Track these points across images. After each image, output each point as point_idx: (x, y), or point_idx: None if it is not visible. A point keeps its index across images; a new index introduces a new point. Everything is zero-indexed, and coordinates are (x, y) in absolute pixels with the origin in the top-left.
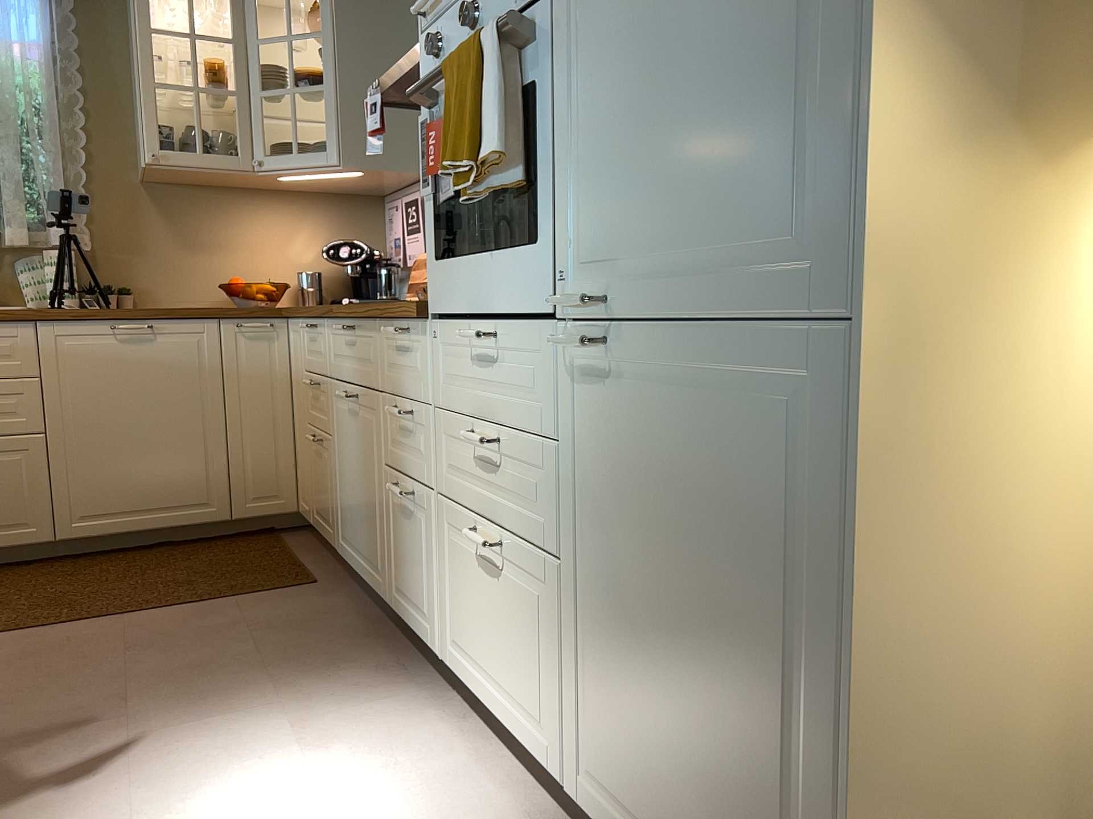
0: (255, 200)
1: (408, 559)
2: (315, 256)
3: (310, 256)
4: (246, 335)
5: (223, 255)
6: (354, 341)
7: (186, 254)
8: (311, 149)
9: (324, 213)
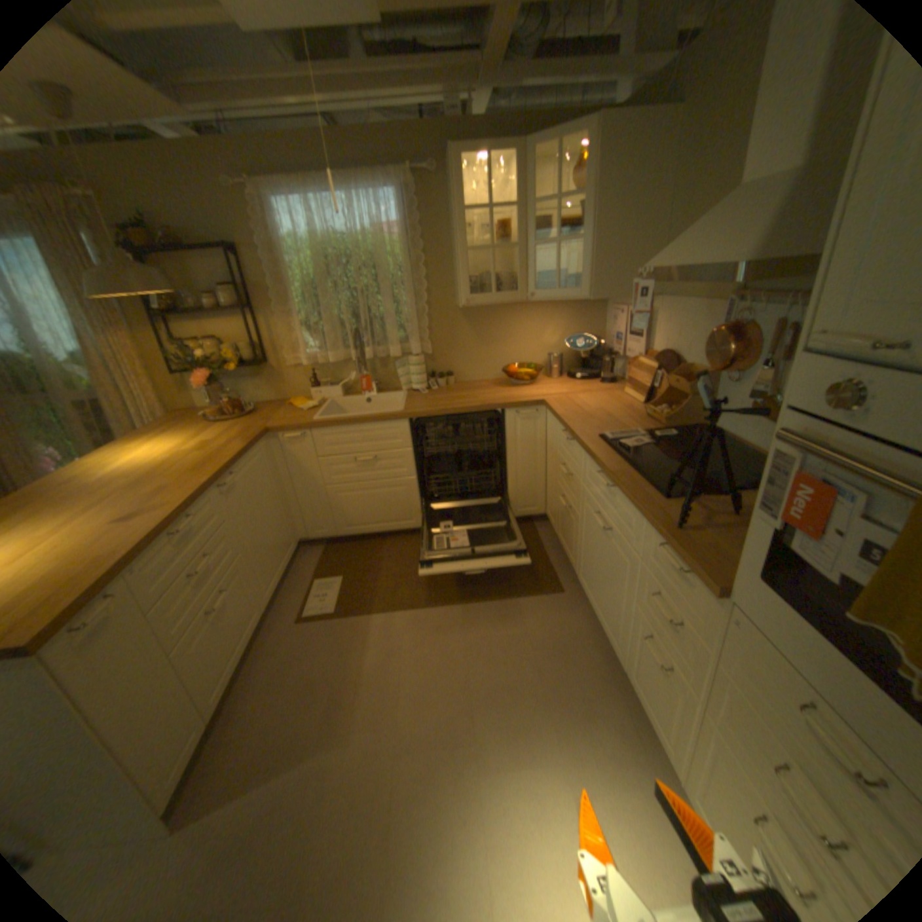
0: (523, 307)
1: (652, 685)
2: (558, 340)
3: (555, 341)
4: (520, 418)
5: (503, 346)
6: (613, 493)
7: (482, 348)
8: (564, 274)
9: (566, 311)
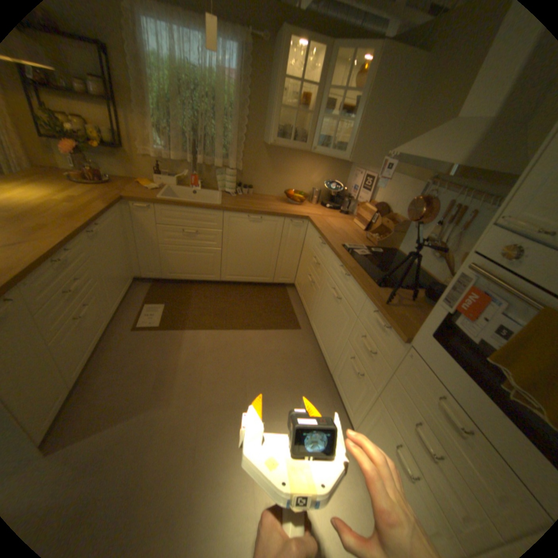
0: (304, 155)
1: (348, 382)
2: (320, 181)
3: (318, 181)
4: (292, 225)
5: (287, 176)
6: (347, 279)
7: (274, 175)
8: (334, 140)
9: (328, 164)
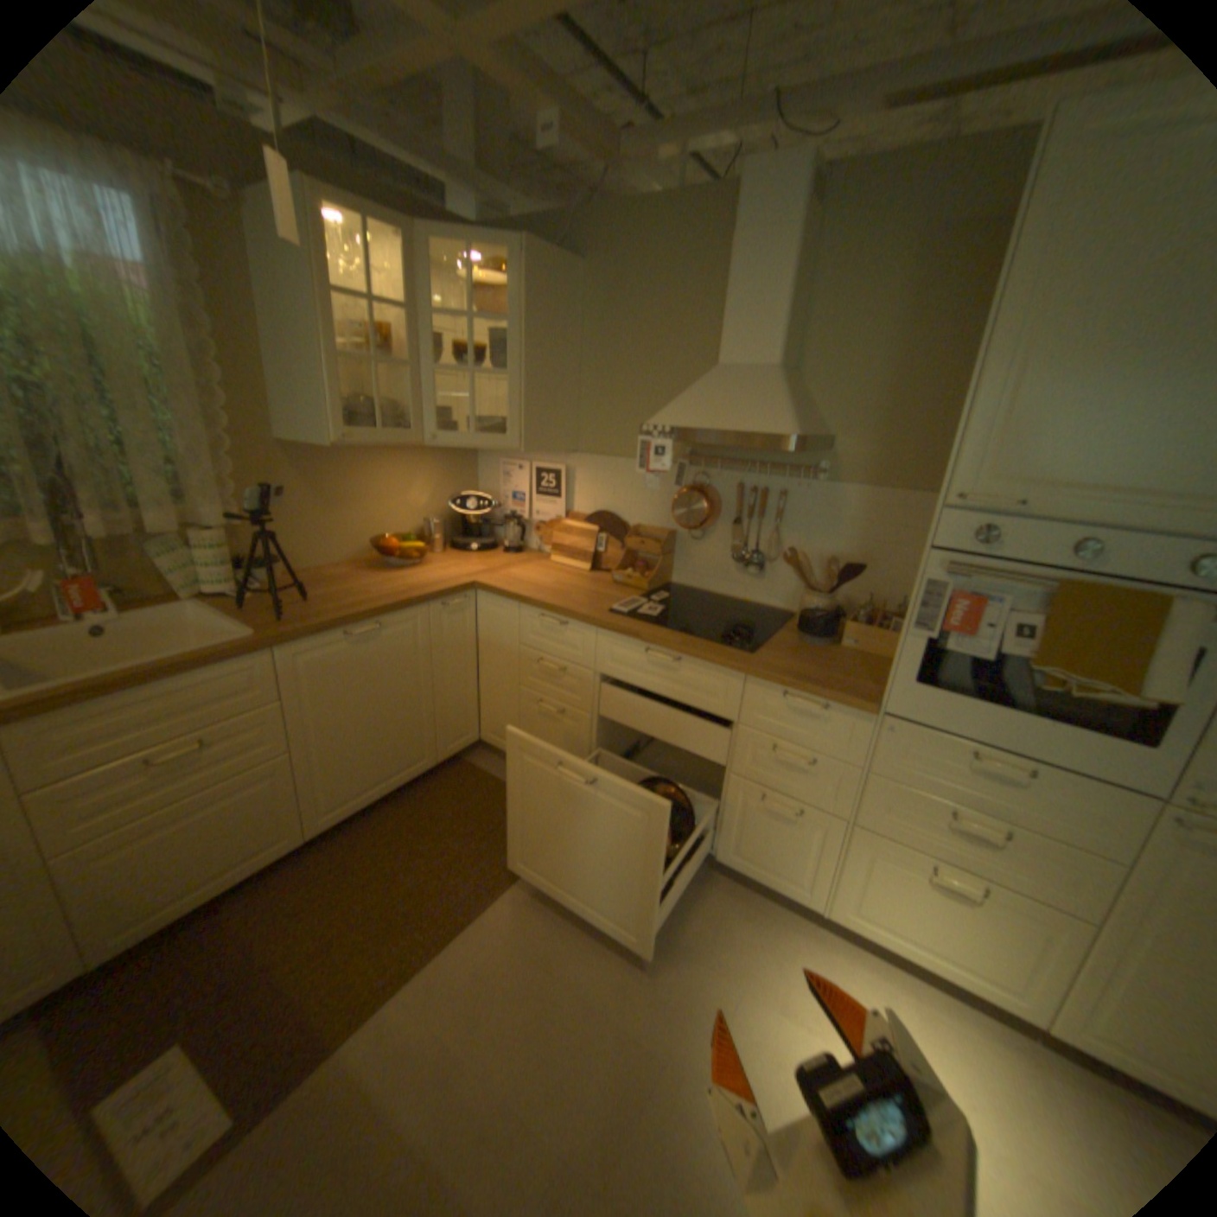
0: (381, 455)
1: (770, 845)
2: (429, 503)
3: (425, 504)
4: (447, 613)
5: (356, 511)
6: (672, 669)
7: (324, 514)
8: (452, 415)
9: (435, 464)
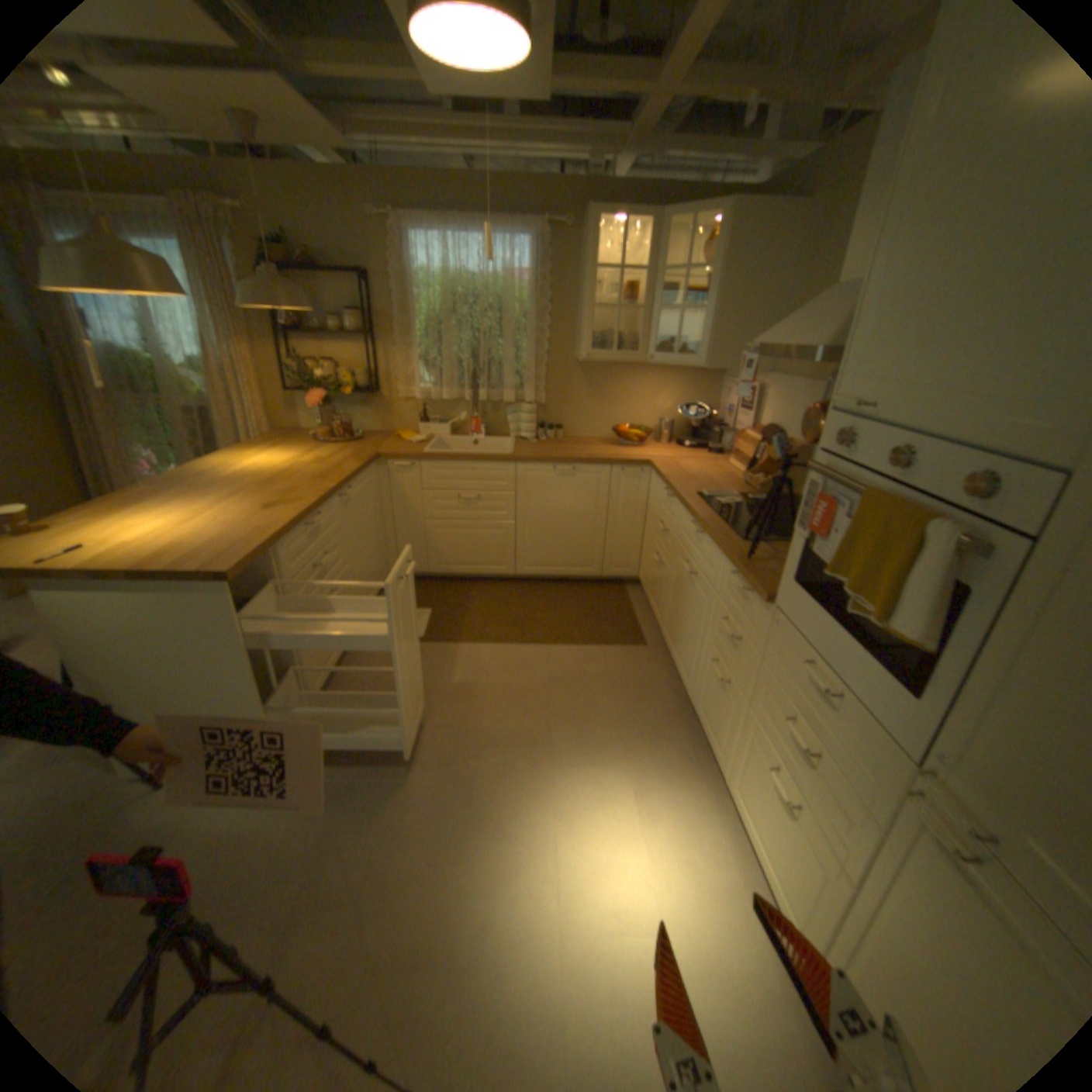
0: (639, 369)
1: (712, 704)
2: (671, 407)
3: (667, 407)
4: (624, 476)
5: (615, 405)
6: (700, 540)
7: (593, 404)
8: (684, 341)
9: (682, 378)
